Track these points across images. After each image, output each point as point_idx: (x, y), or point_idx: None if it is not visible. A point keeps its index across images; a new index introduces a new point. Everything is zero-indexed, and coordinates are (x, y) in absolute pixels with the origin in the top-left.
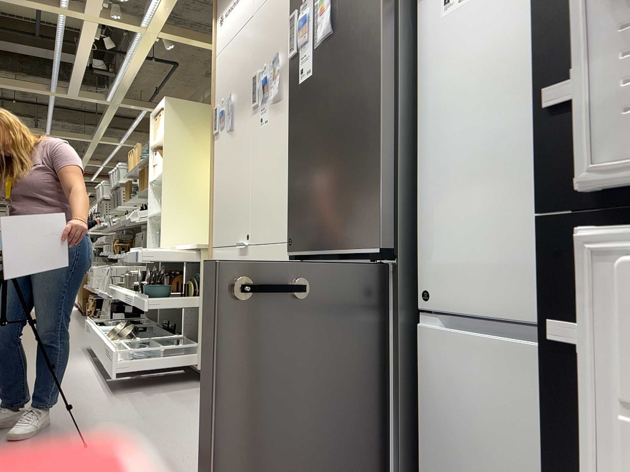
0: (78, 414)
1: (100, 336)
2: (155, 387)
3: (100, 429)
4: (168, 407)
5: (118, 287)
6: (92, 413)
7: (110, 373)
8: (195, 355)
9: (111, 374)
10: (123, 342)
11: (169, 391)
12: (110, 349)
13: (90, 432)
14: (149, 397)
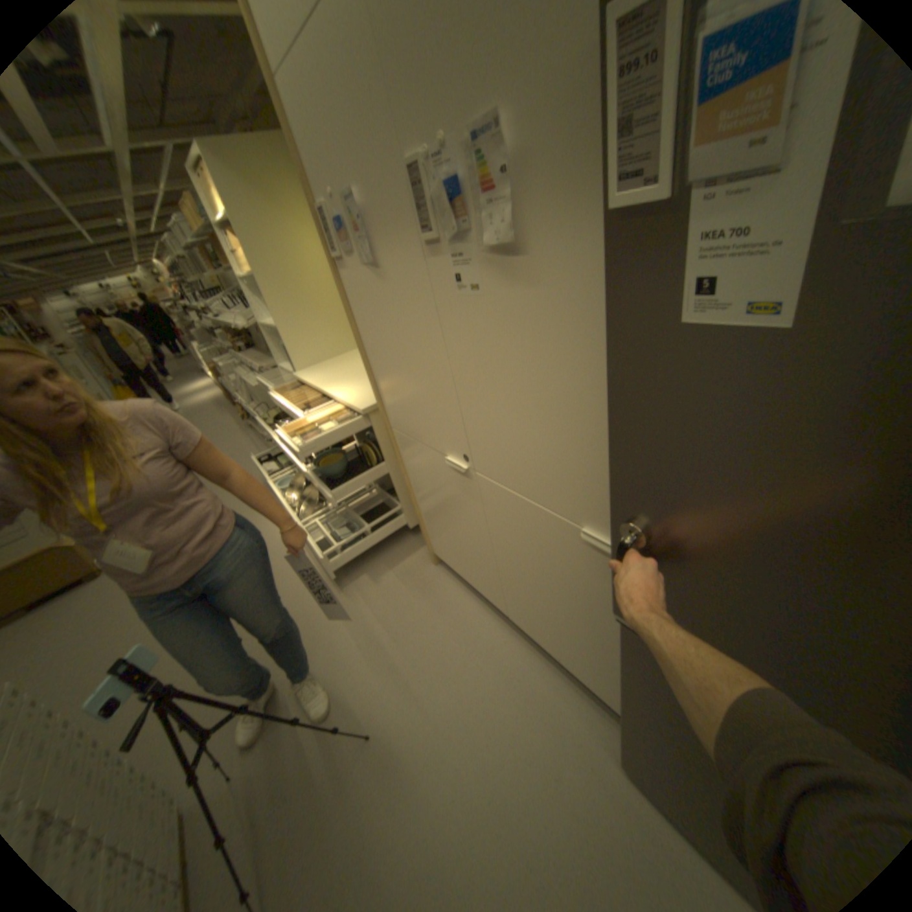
0: (322, 646)
1: (286, 506)
2: (374, 560)
3: (360, 678)
4: (409, 605)
5: (271, 428)
6: (336, 641)
7: (325, 568)
8: (400, 513)
9: (326, 570)
10: (319, 522)
11: (394, 565)
12: (313, 546)
13: (353, 689)
14: (378, 586)
